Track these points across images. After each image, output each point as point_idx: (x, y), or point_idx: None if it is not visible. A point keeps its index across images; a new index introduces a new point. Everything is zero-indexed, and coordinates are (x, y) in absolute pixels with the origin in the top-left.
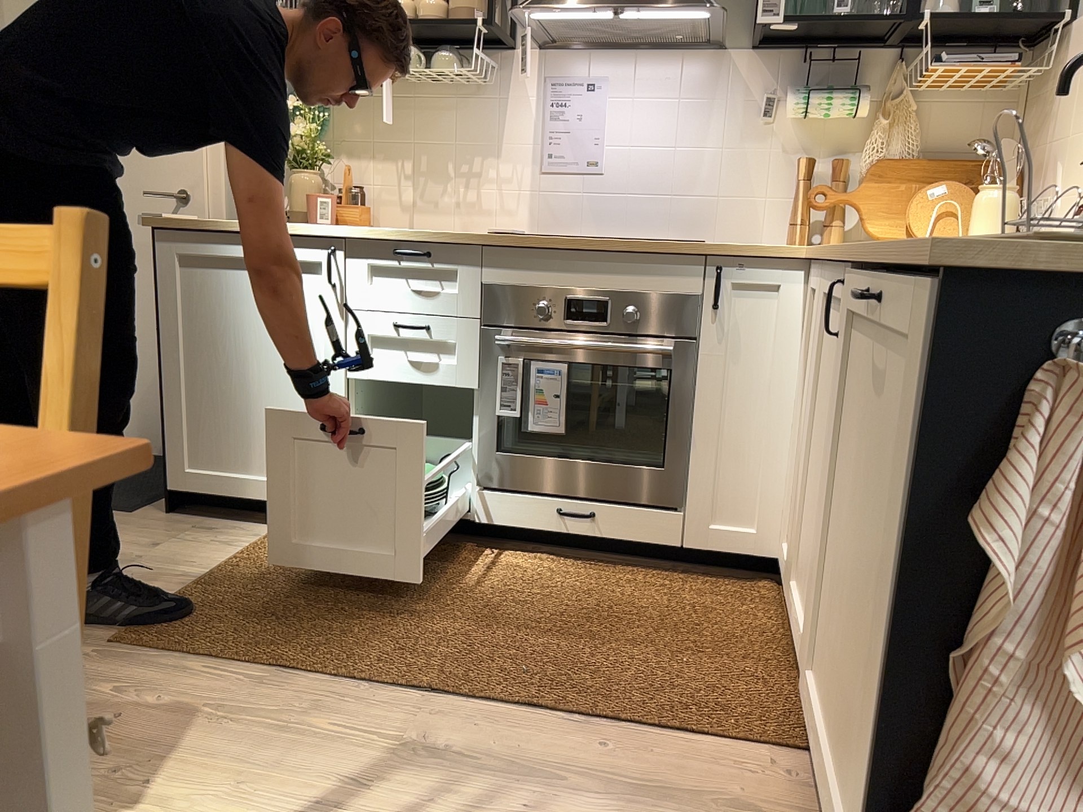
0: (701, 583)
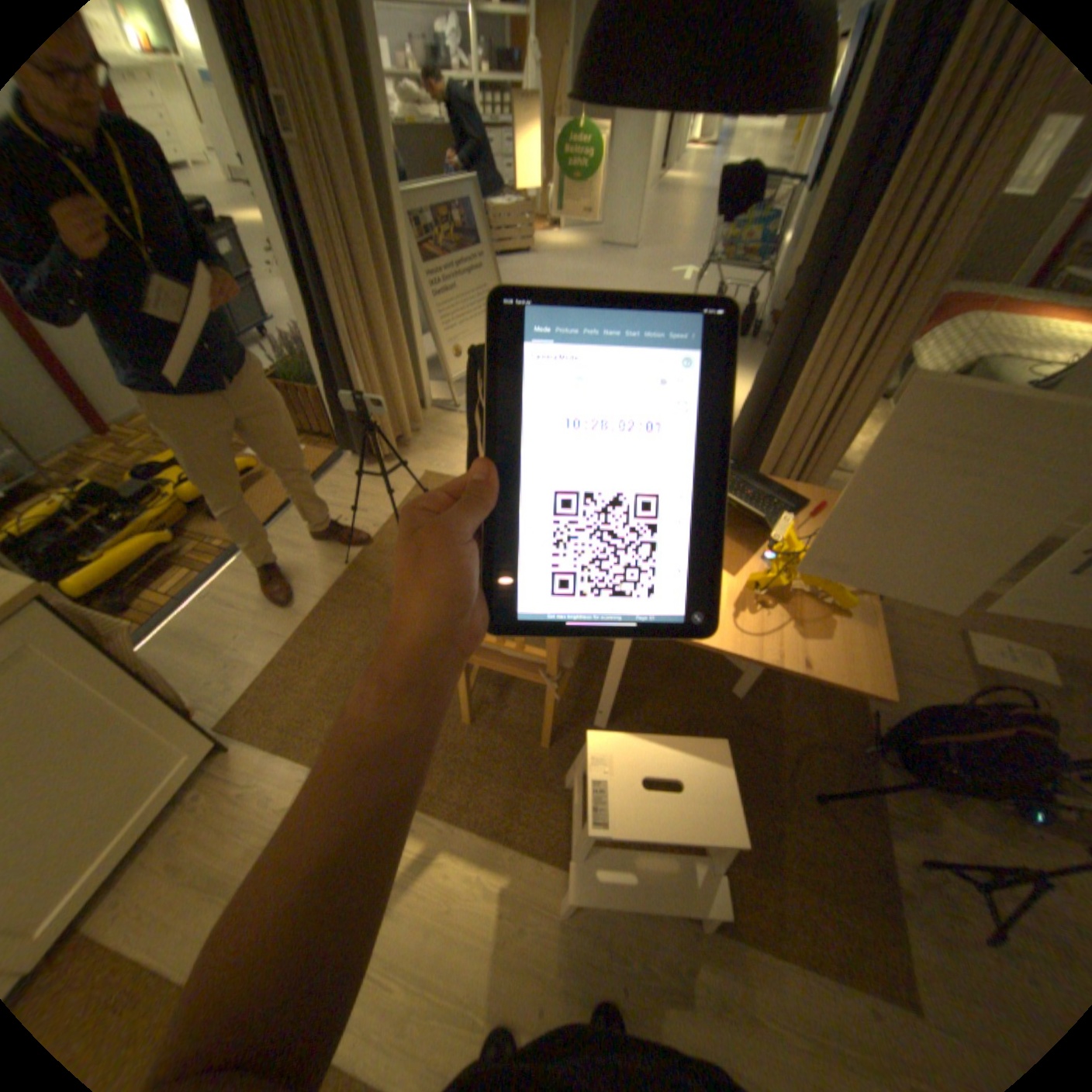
0: None
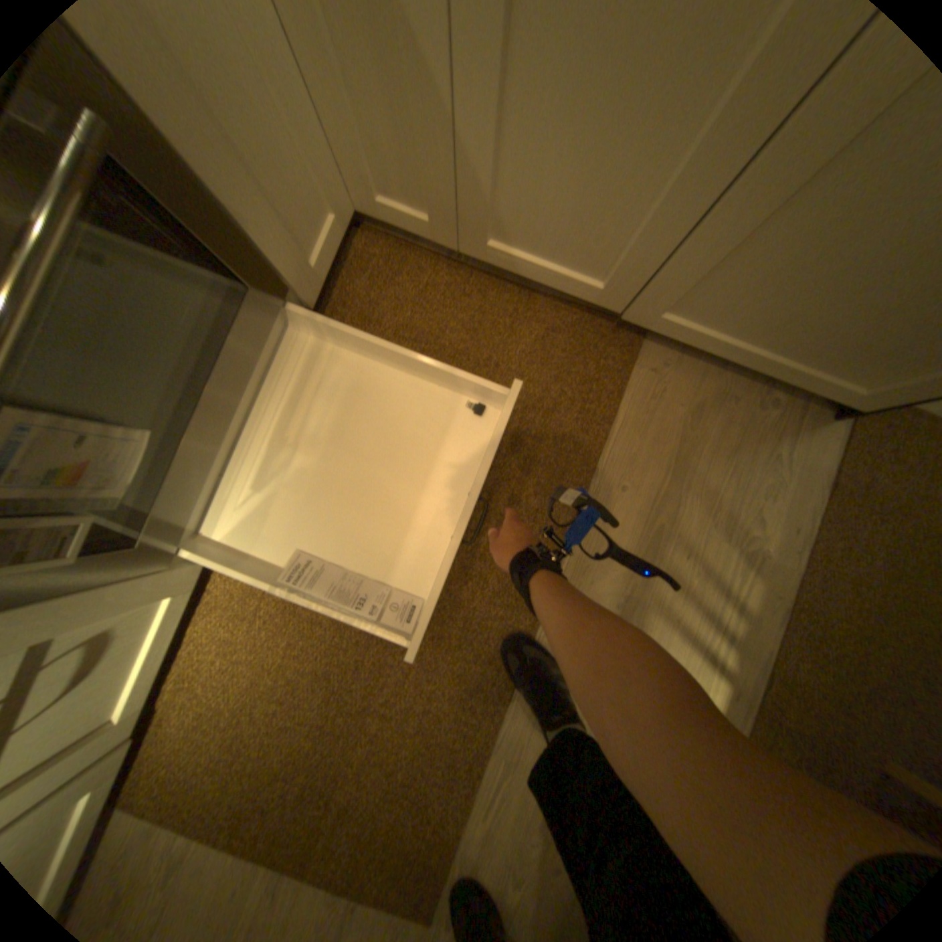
0: (341, 309)
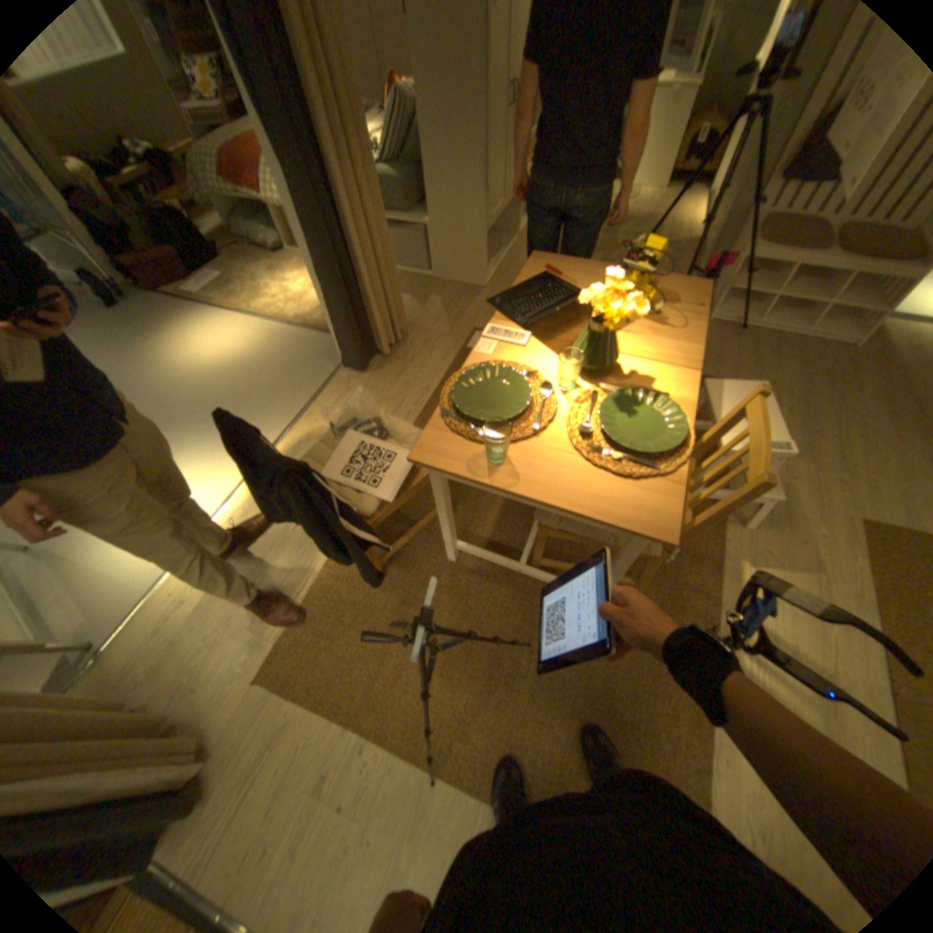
0: None
